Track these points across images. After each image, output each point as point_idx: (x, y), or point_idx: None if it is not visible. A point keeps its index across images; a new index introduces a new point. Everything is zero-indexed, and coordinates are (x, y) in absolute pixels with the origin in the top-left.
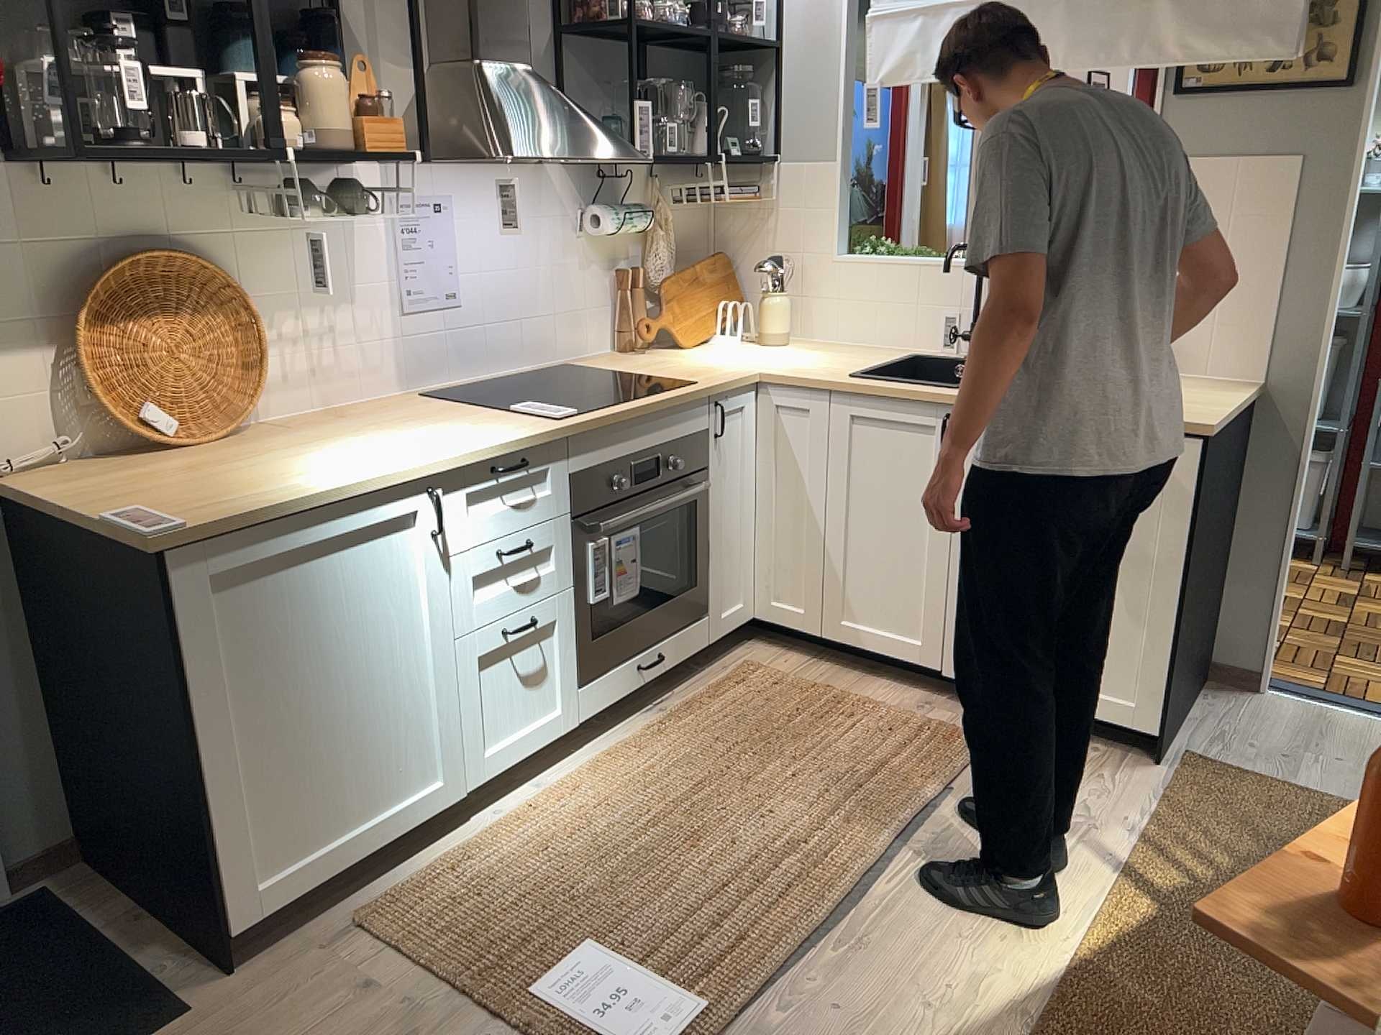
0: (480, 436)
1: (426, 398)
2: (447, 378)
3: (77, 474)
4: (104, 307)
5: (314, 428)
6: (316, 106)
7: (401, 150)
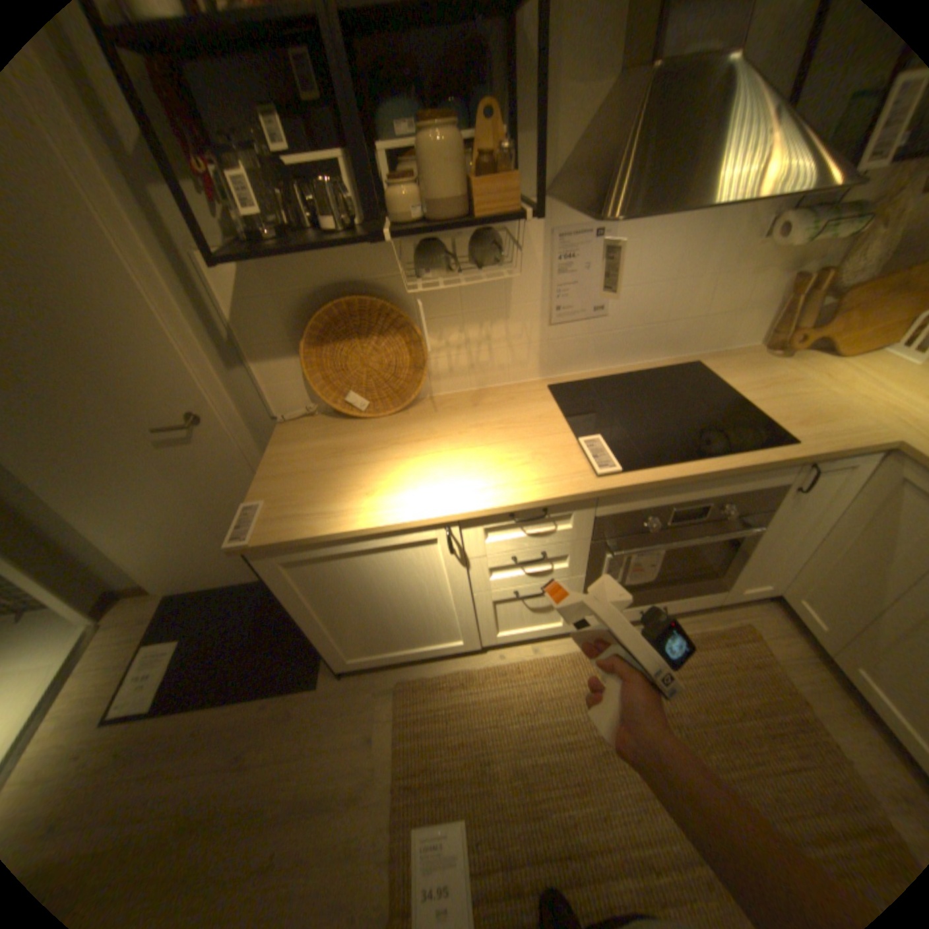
0: (516, 480)
1: (548, 390)
2: (582, 368)
3: (306, 429)
4: (322, 330)
5: (447, 415)
6: (426, 171)
7: (517, 205)
